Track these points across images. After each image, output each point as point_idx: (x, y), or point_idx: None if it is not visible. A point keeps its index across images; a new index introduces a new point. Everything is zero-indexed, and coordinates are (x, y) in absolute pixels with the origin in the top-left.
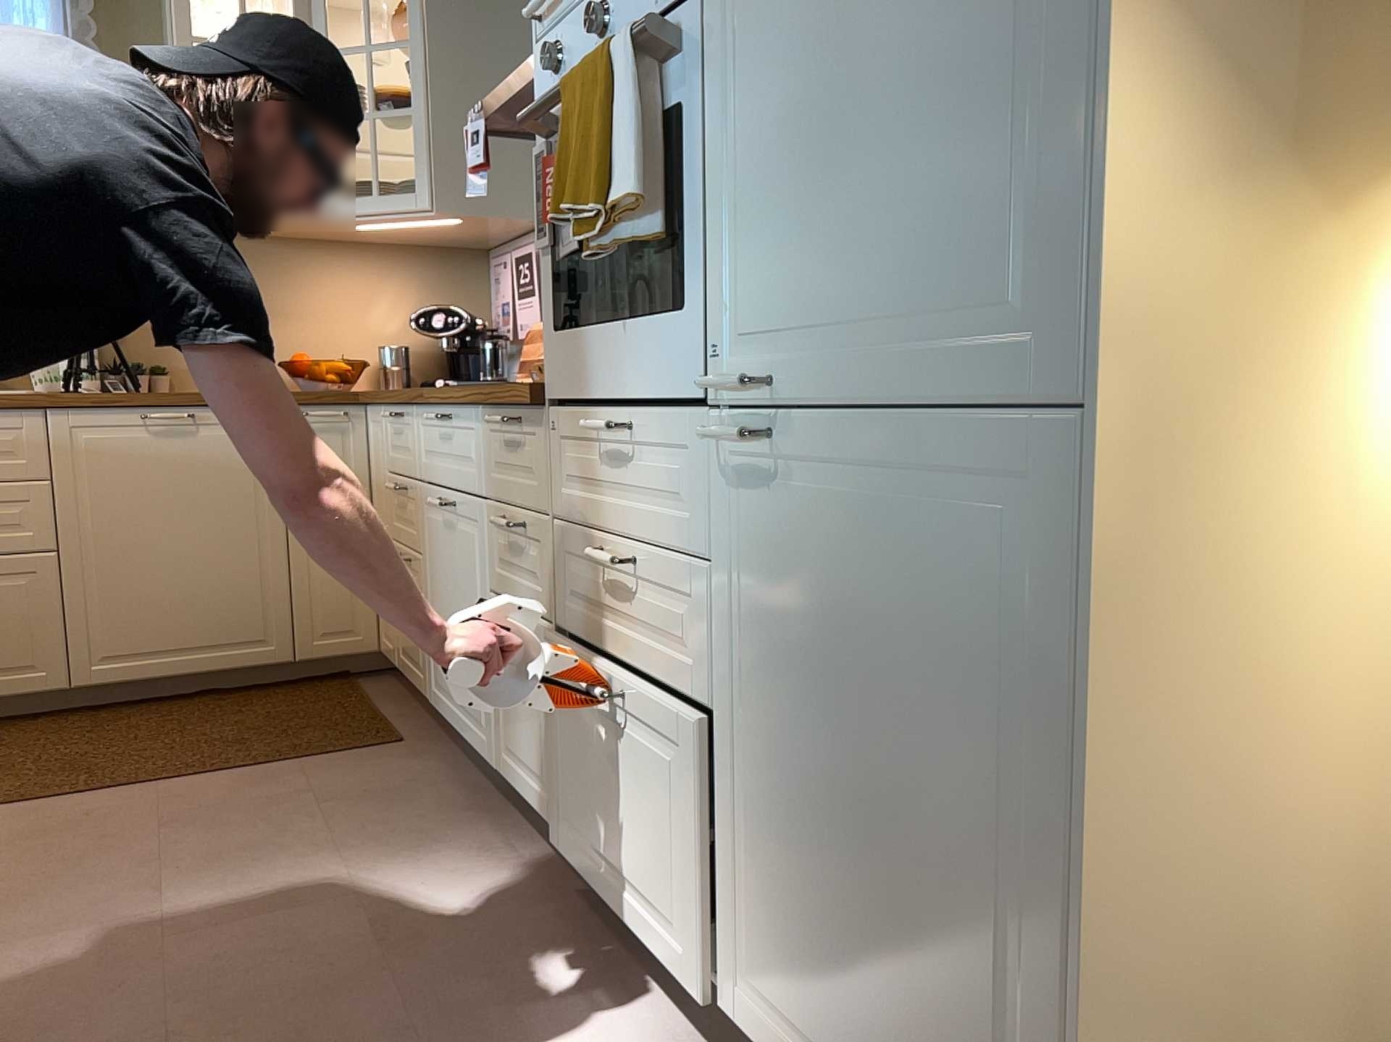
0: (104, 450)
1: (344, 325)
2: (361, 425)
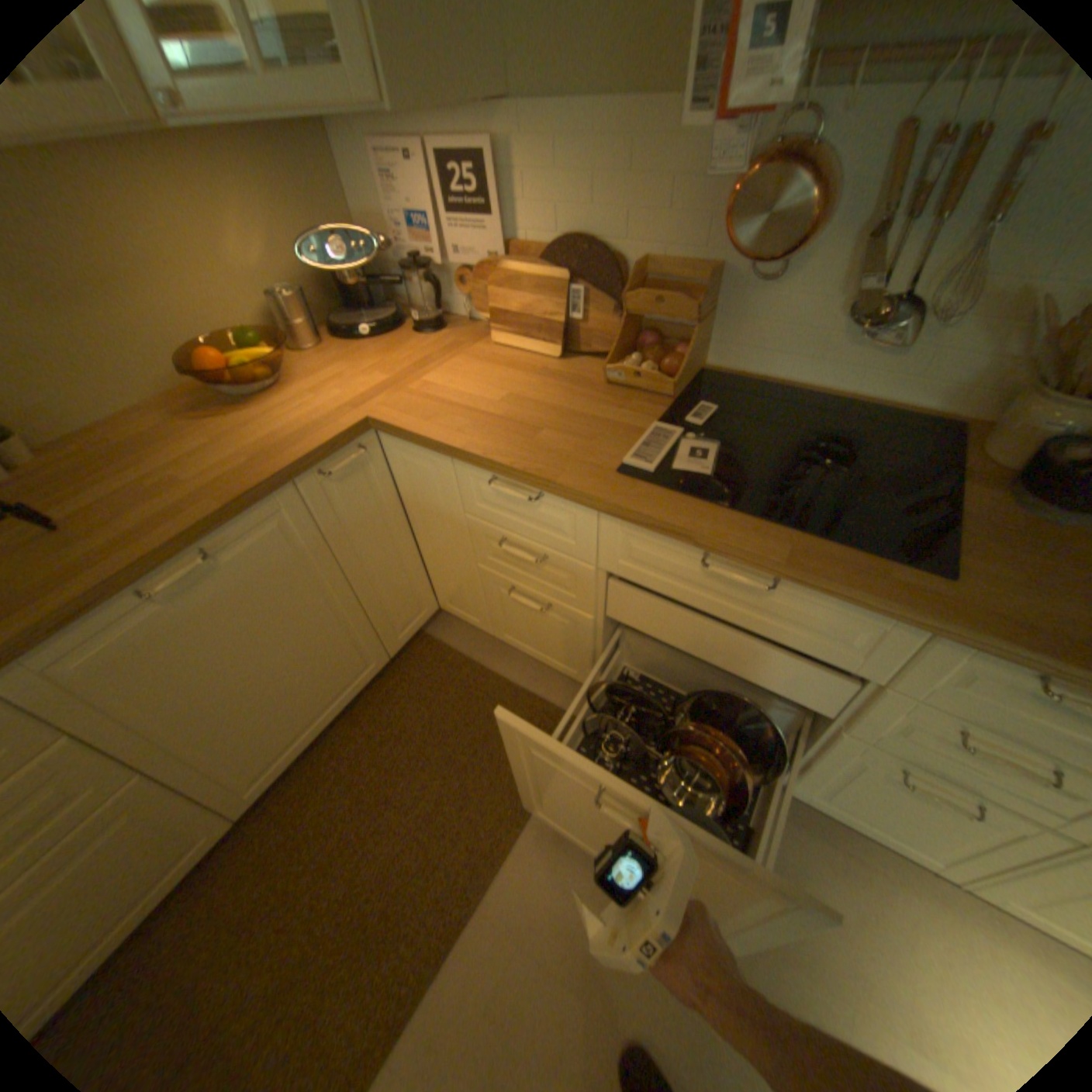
0: (113, 661)
1: (202, 273)
2: (378, 450)
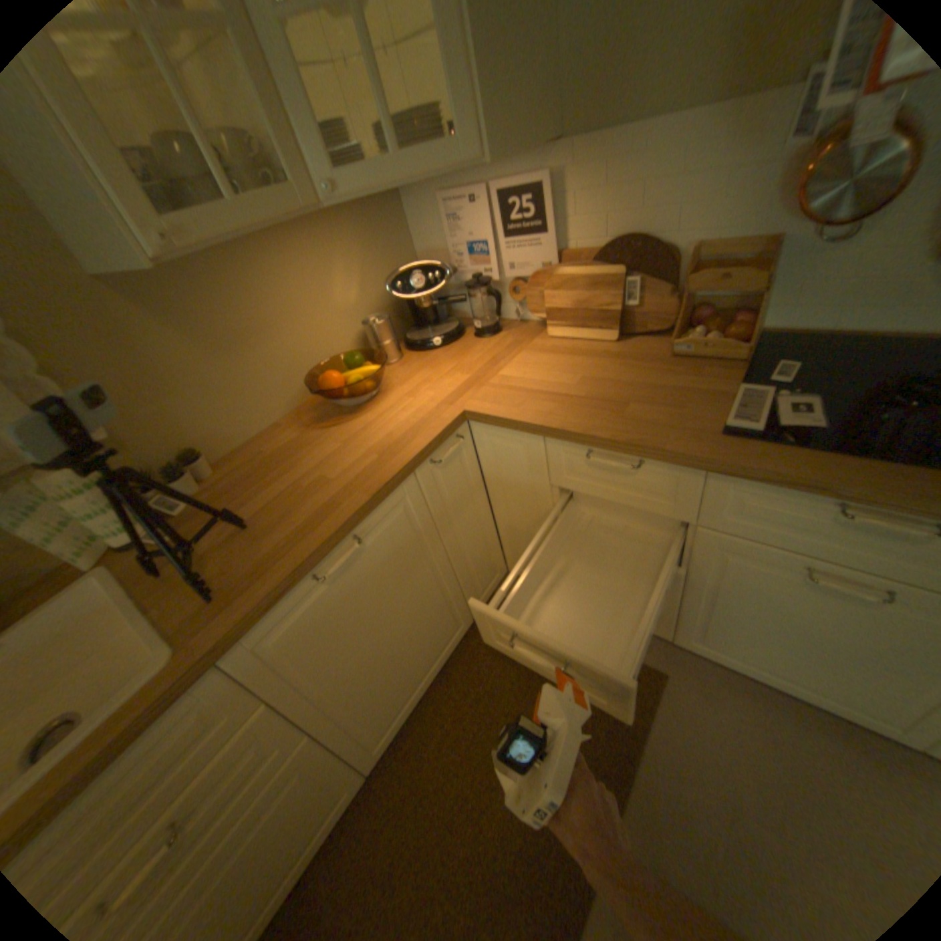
0: (297, 635)
1: (320, 315)
2: (469, 438)
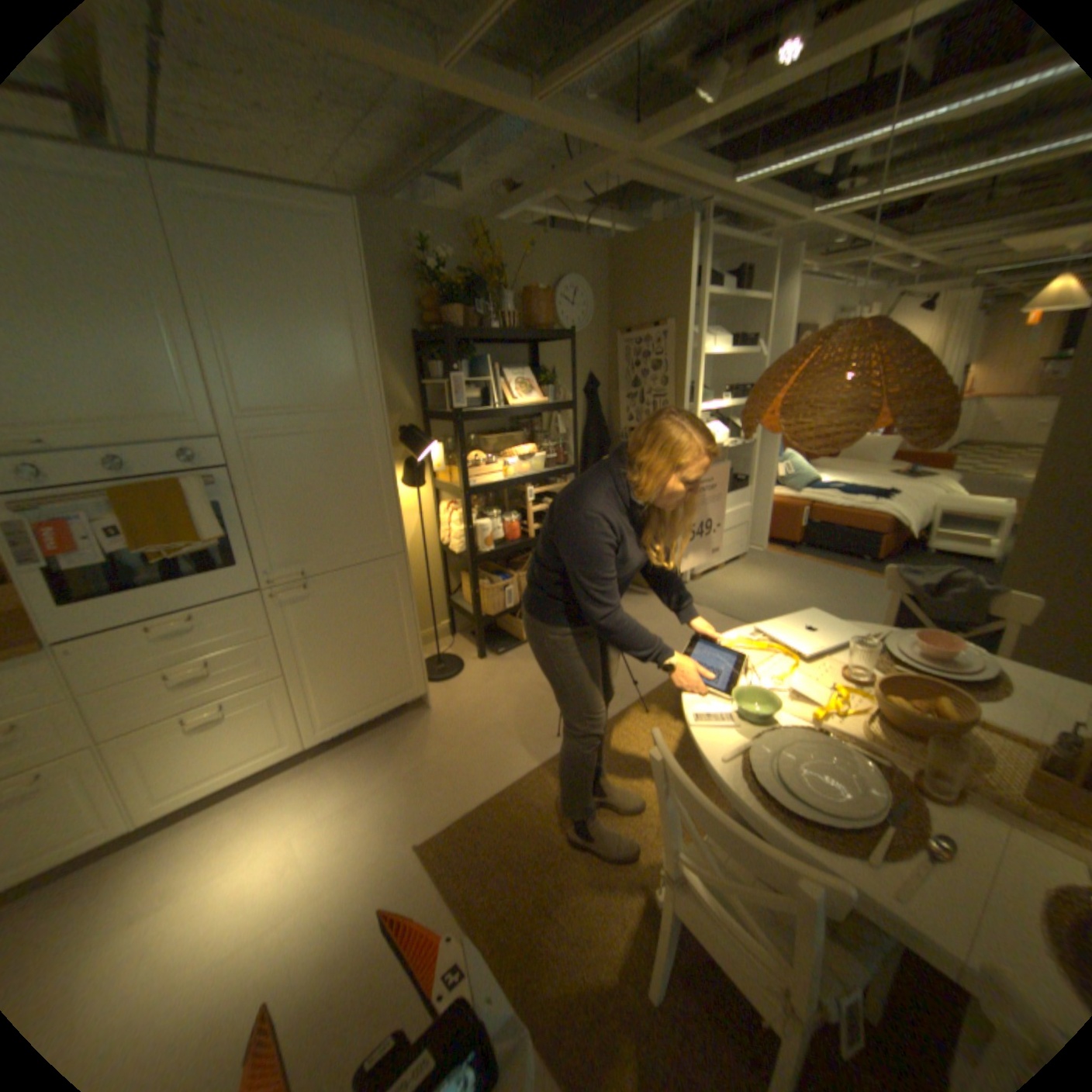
0: None
1: None
2: None
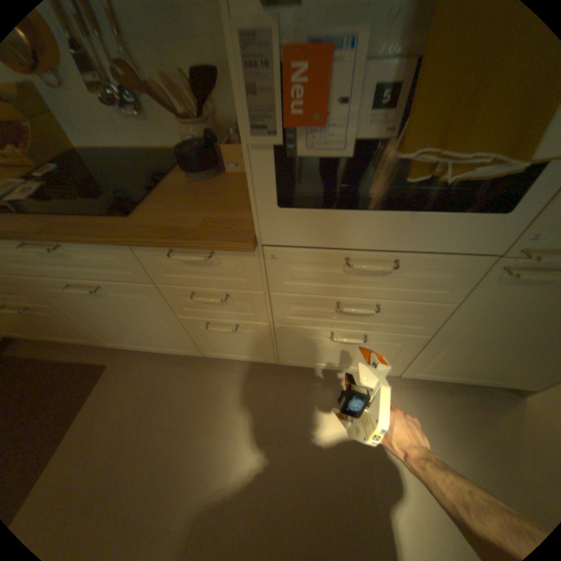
0: None
1: None
2: None
